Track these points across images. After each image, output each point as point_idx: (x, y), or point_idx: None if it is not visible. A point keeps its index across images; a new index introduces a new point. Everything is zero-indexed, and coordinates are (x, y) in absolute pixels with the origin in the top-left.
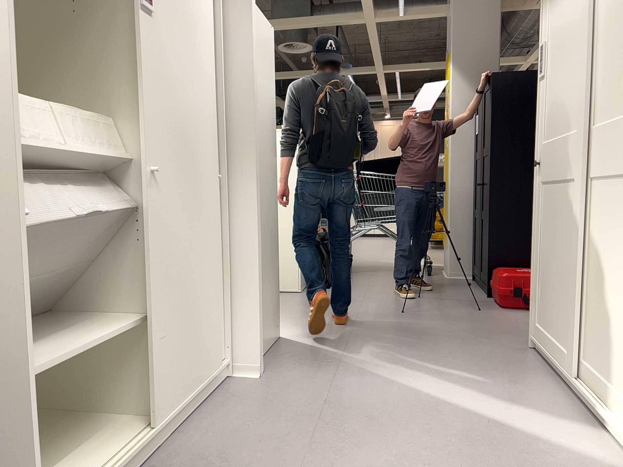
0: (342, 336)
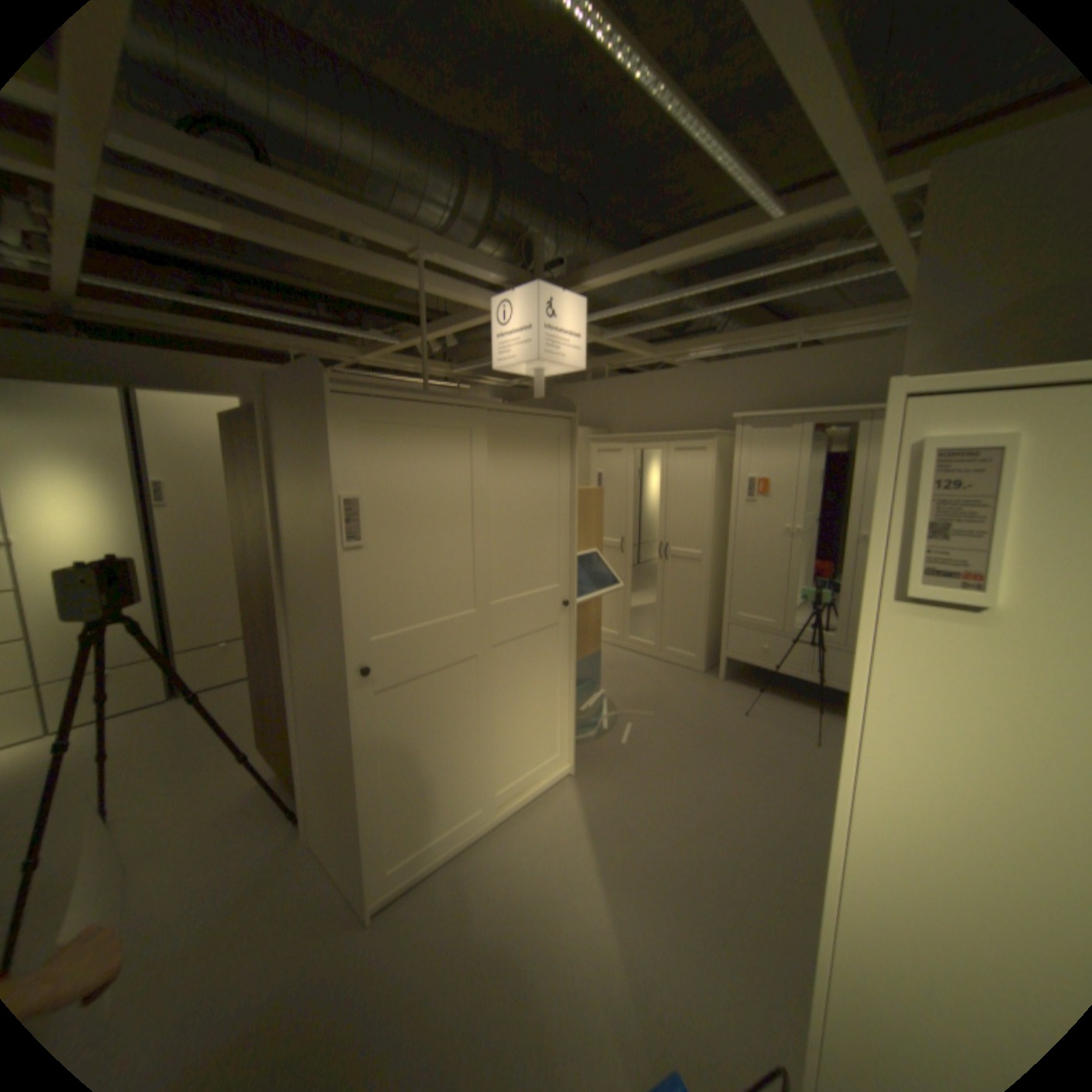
0: None
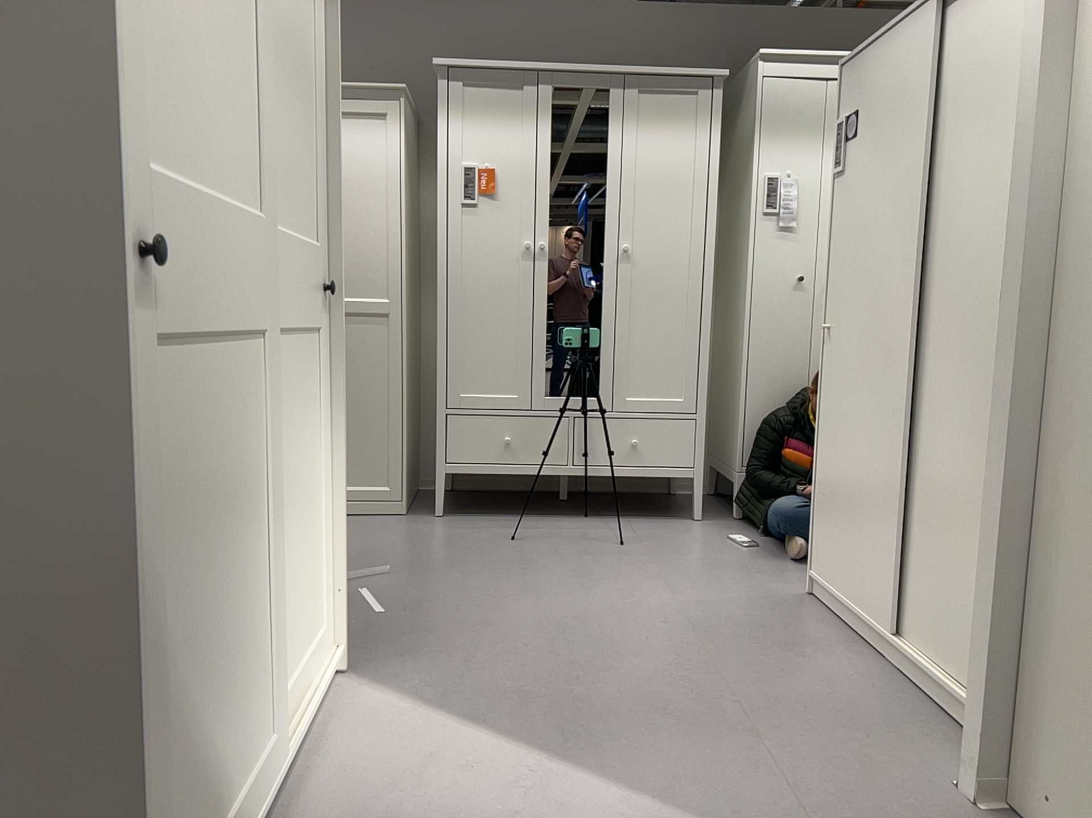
0: None
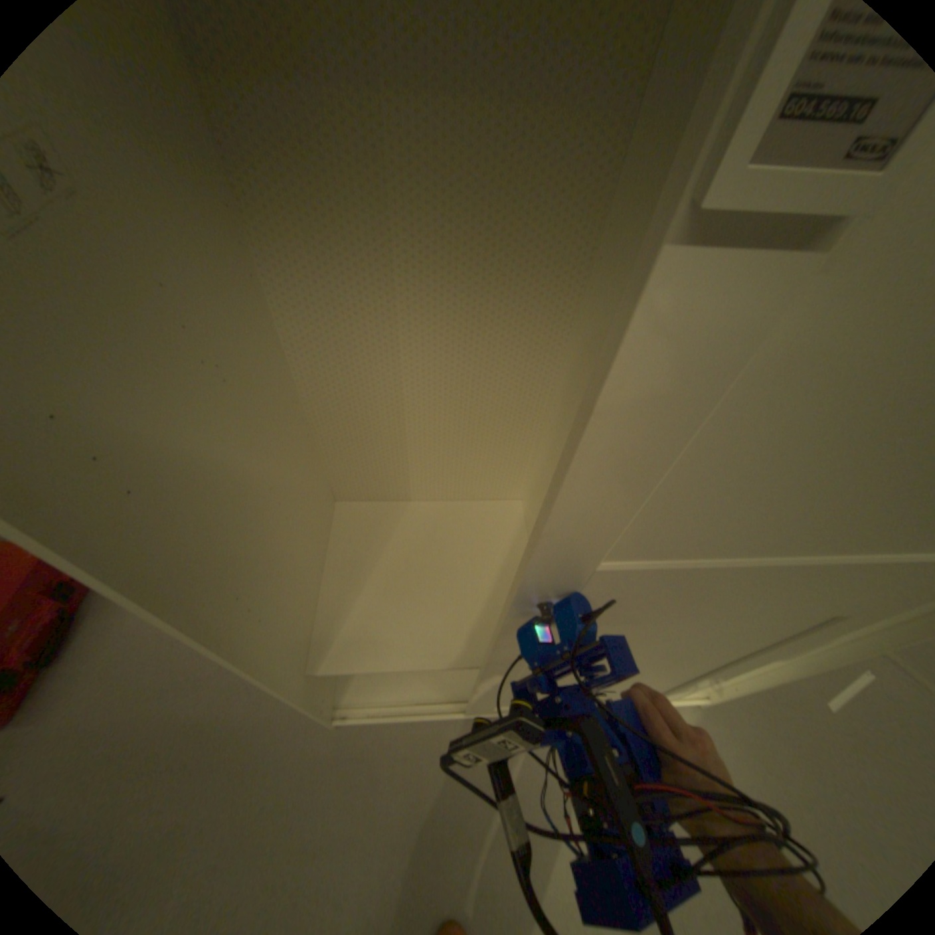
0: None
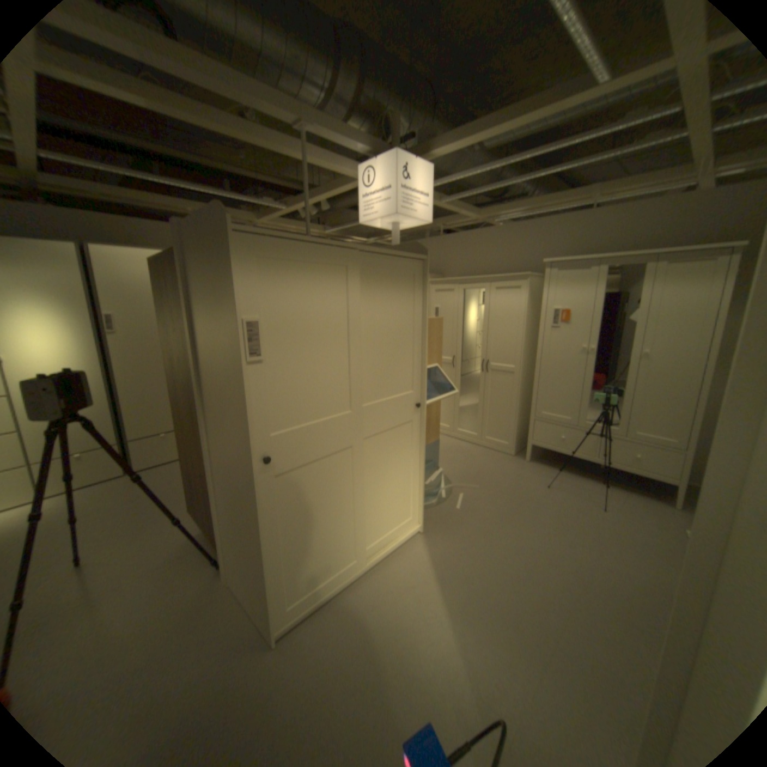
0: None
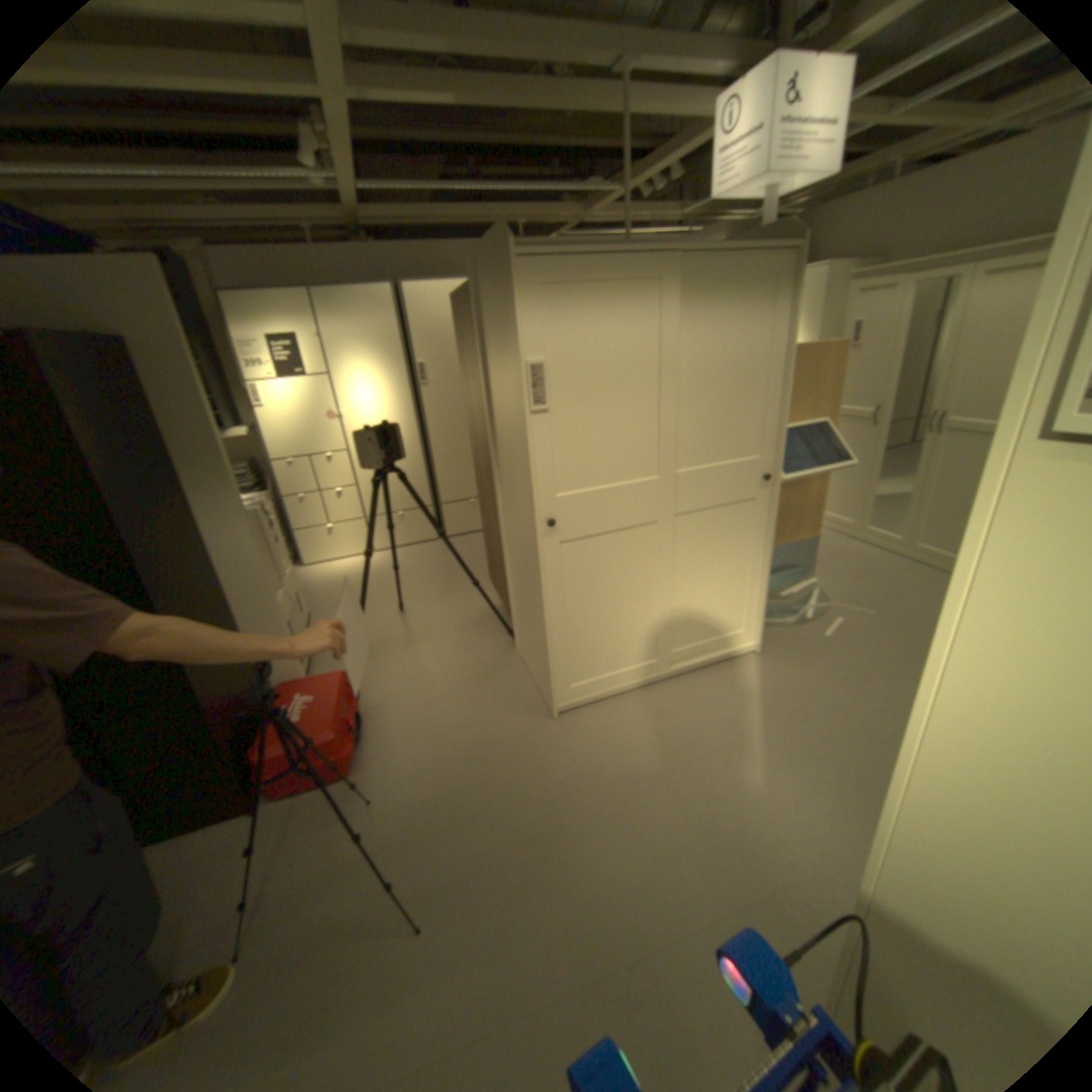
0: (669, 968)
